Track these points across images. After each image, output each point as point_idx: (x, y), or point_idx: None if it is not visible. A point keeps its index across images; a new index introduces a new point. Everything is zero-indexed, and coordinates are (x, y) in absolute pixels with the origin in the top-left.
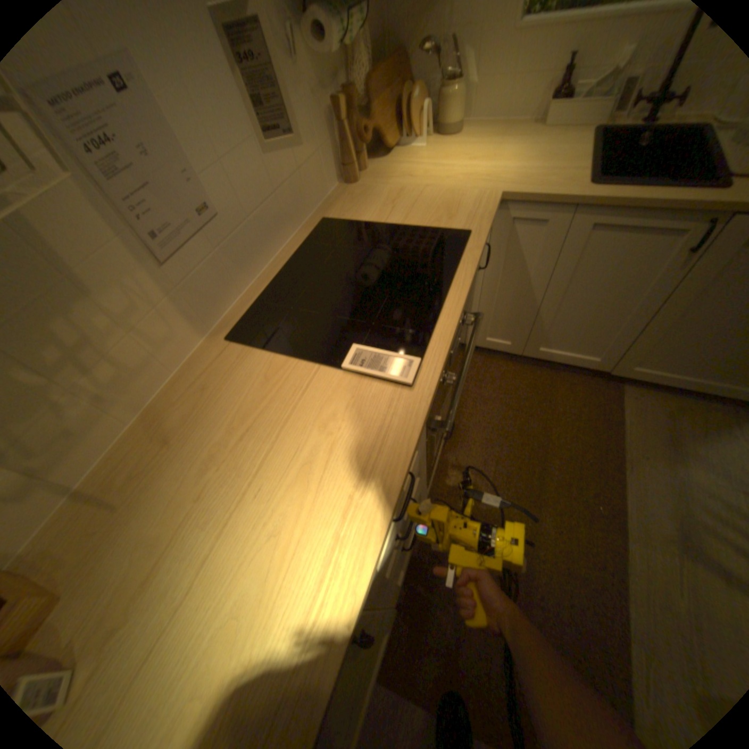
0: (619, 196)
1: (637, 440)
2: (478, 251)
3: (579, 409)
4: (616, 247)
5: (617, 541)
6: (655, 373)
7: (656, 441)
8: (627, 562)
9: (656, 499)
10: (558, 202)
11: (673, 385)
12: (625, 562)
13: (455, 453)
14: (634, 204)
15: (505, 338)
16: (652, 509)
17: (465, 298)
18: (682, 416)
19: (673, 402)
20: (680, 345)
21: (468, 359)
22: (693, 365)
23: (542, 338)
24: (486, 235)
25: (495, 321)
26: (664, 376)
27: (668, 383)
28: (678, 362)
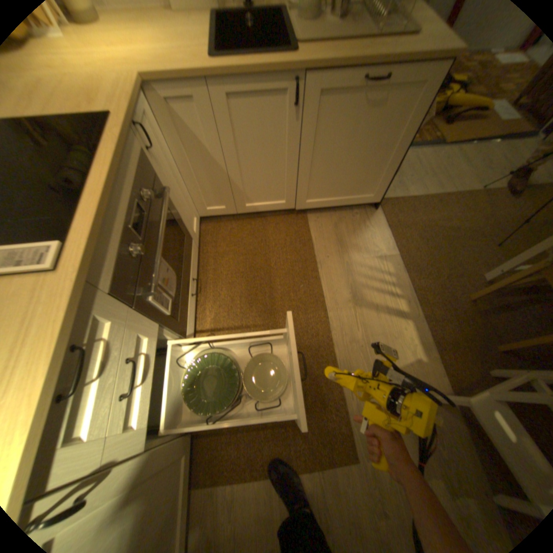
0: (226, 65)
1: (318, 248)
2: (114, 129)
3: (282, 240)
4: (249, 111)
5: (319, 315)
6: (317, 201)
7: (328, 244)
8: (327, 325)
9: (334, 280)
10: (187, 77)
11: (329, 205)
12: (326, 325)
13: (208, 302)
14: (240, 71)
15: (217, 204)
16: (334, 287)
17: (106, 174)
18: (339, 224)
19: (333, 217)
20: (320, 177)
21: (159, 229)
22: (332, 189)
23: (241, 197)
24: (121, 113)
25: (203, 193)
26: (322, 201)
27: (329, 205)
28: (325, 189)
